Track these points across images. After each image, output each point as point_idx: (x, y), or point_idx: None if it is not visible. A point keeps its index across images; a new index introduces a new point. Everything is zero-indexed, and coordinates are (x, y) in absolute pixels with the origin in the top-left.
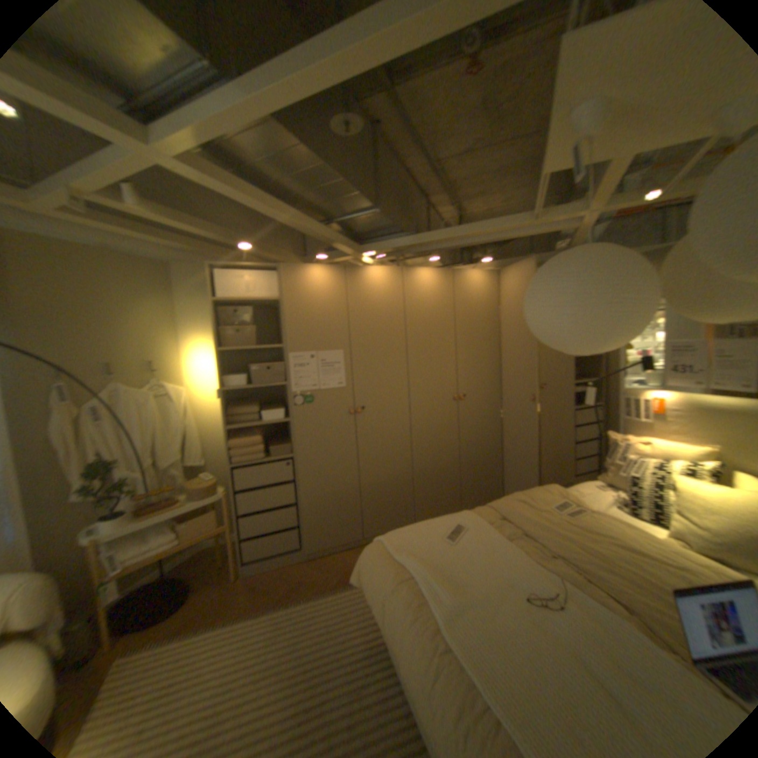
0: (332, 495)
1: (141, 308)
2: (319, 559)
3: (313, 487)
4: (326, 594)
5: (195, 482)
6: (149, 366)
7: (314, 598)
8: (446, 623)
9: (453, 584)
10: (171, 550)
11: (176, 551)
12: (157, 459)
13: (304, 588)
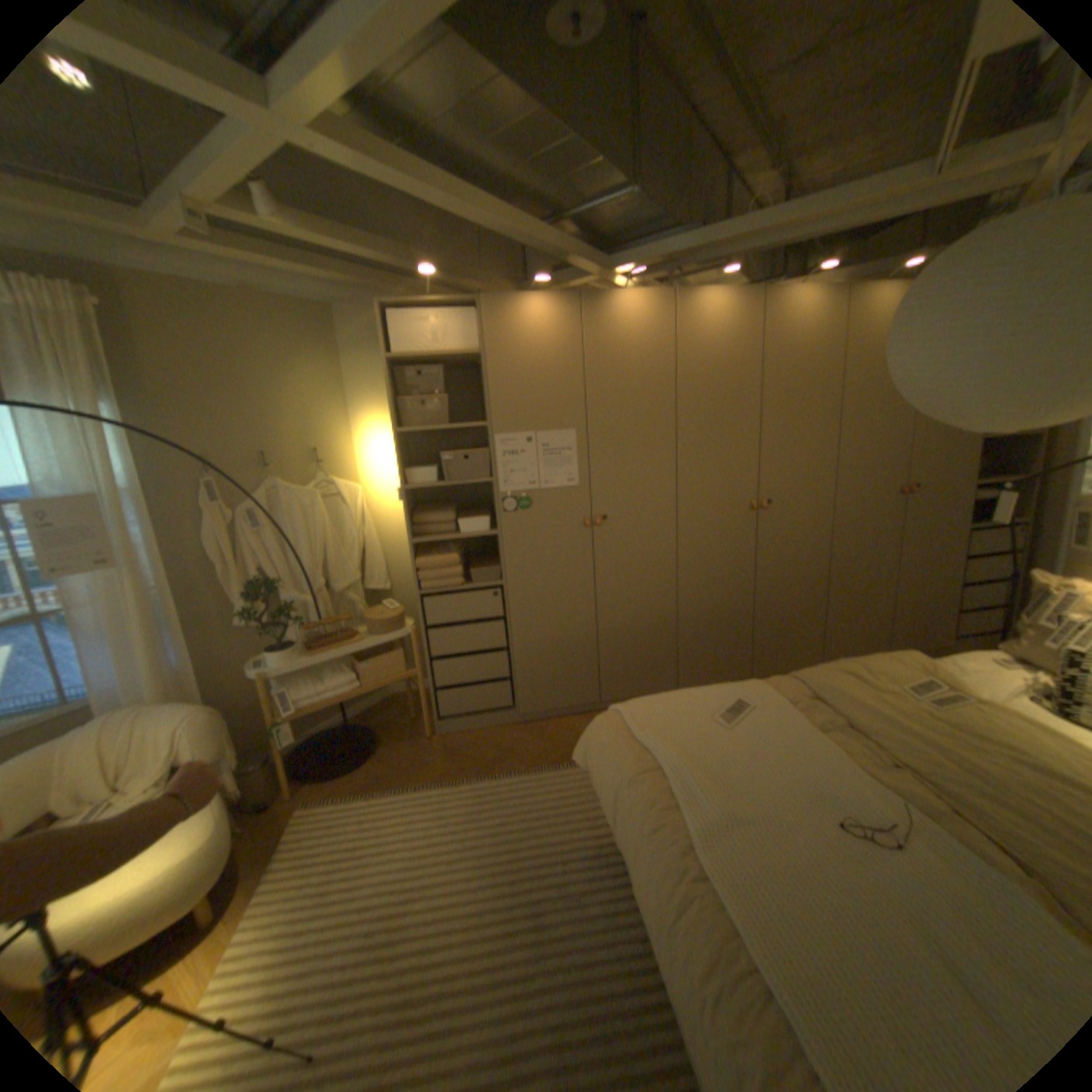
0: (558, 639)
1: (300, 372)
2: (540, 722)
3: (531, 627)
4: (546, 768)
5: (379, 609)
6: (316, 454)
7: (531, 770)
8: (706, 840)
9: (724, 784)
10: (353, 691)
11: (358, 693)
12: (332, 577)
13: (518, 757)
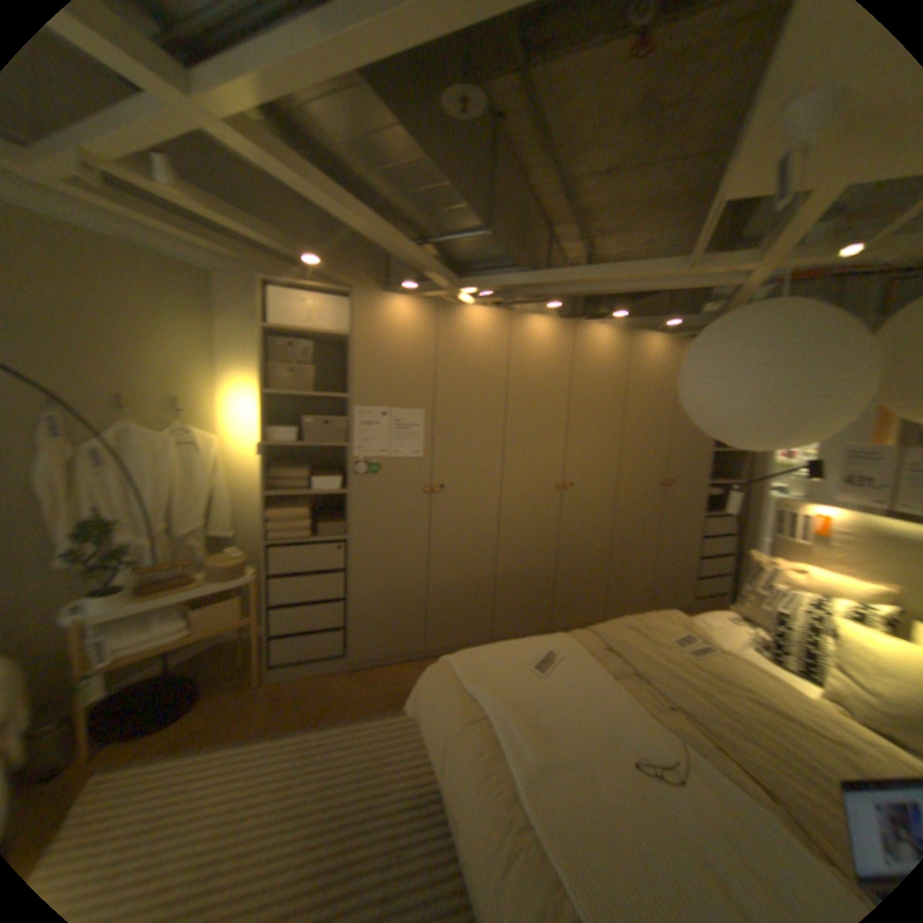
0: (391, 592)
1: (169, 327)
2: (366, 671)
3: (368, 580)
4: (370, 717)
5: (218, 558)
6: (173, 404)
7: (355, 720)
8: (528, 787)
9: (540, 731)
10: (178, 642)
11: (184, 644)
12: (172, 524)
13: (344, 707)
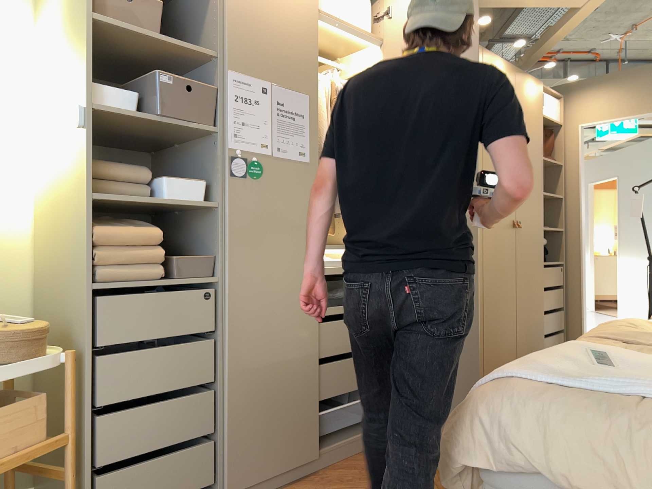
0: (279, 365)
1: None
2: None
3: (249, 346)
4: None
5: None
6: None
7: None
8: None
9: None
10: None
11: None
12: None
13: None
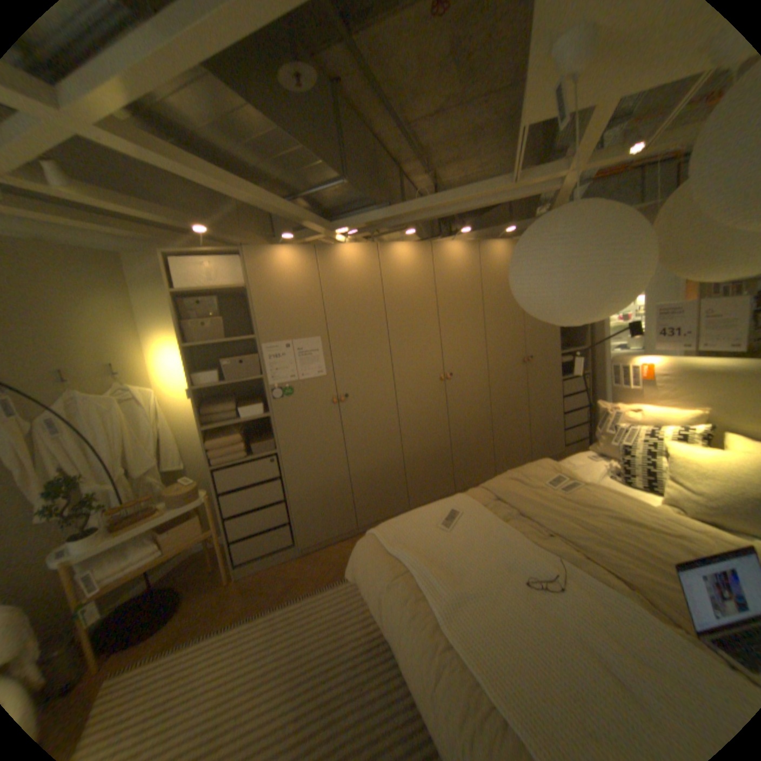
0: (322, 487)
1: (94, 305)
2: (314, 553)
3: (301, 481)
4: (323, 588)
5: (175, 487)
6: (111, 368)
7: (311, 593)
8: (446, 618)
9: (451, 573)
10: (155, 560)
11: (160, 561)
12: (131, 467)
13: (301, 584)
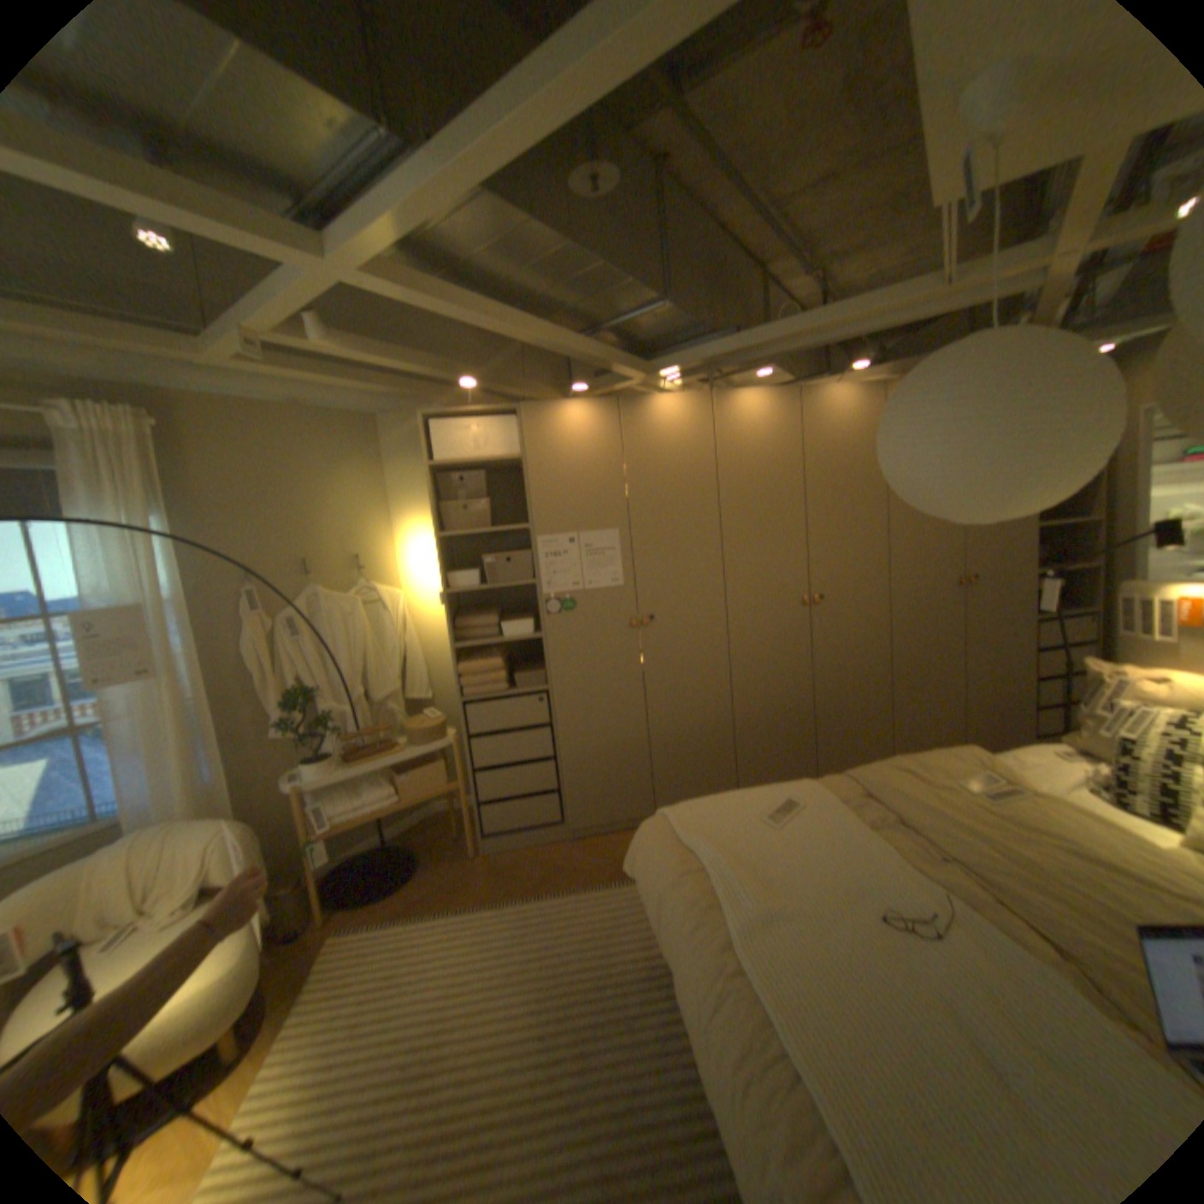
0: (608, 747)
1: (344, 482)
2: (591, 839)
3: (579, 734)
4: (596, 888)
5: (420, 720)
6: (358, 562)
7: (580, 891)
8: (744, 937)
9: (767, 884)
10: (391, 808)
11: (397, 810)
12: (372, 687)
13: (567, 877)
